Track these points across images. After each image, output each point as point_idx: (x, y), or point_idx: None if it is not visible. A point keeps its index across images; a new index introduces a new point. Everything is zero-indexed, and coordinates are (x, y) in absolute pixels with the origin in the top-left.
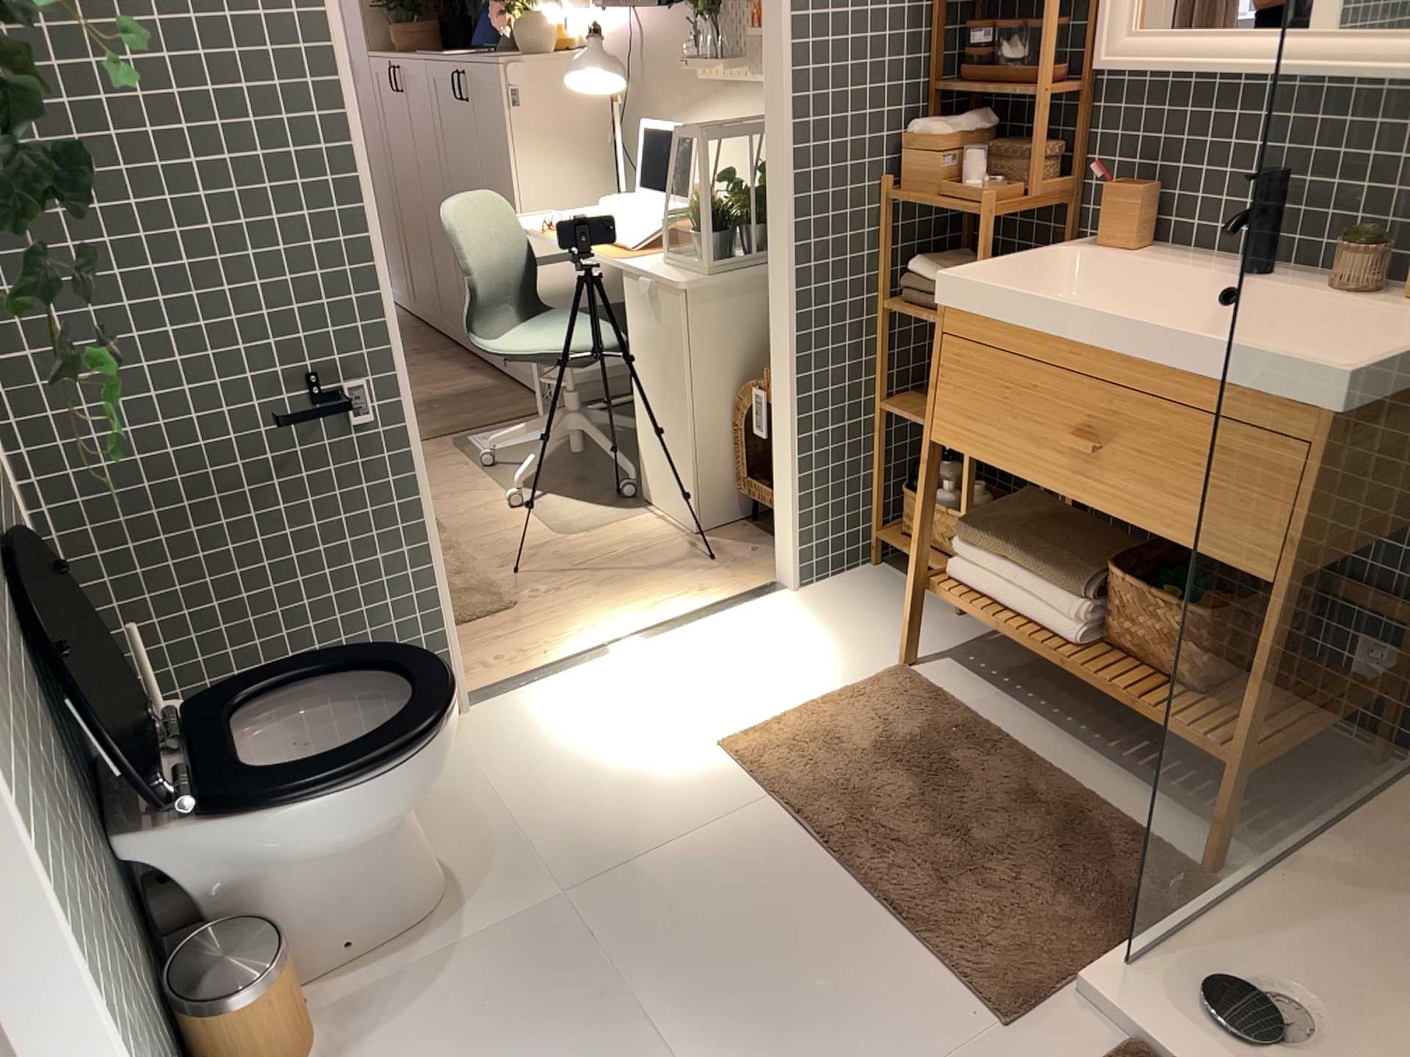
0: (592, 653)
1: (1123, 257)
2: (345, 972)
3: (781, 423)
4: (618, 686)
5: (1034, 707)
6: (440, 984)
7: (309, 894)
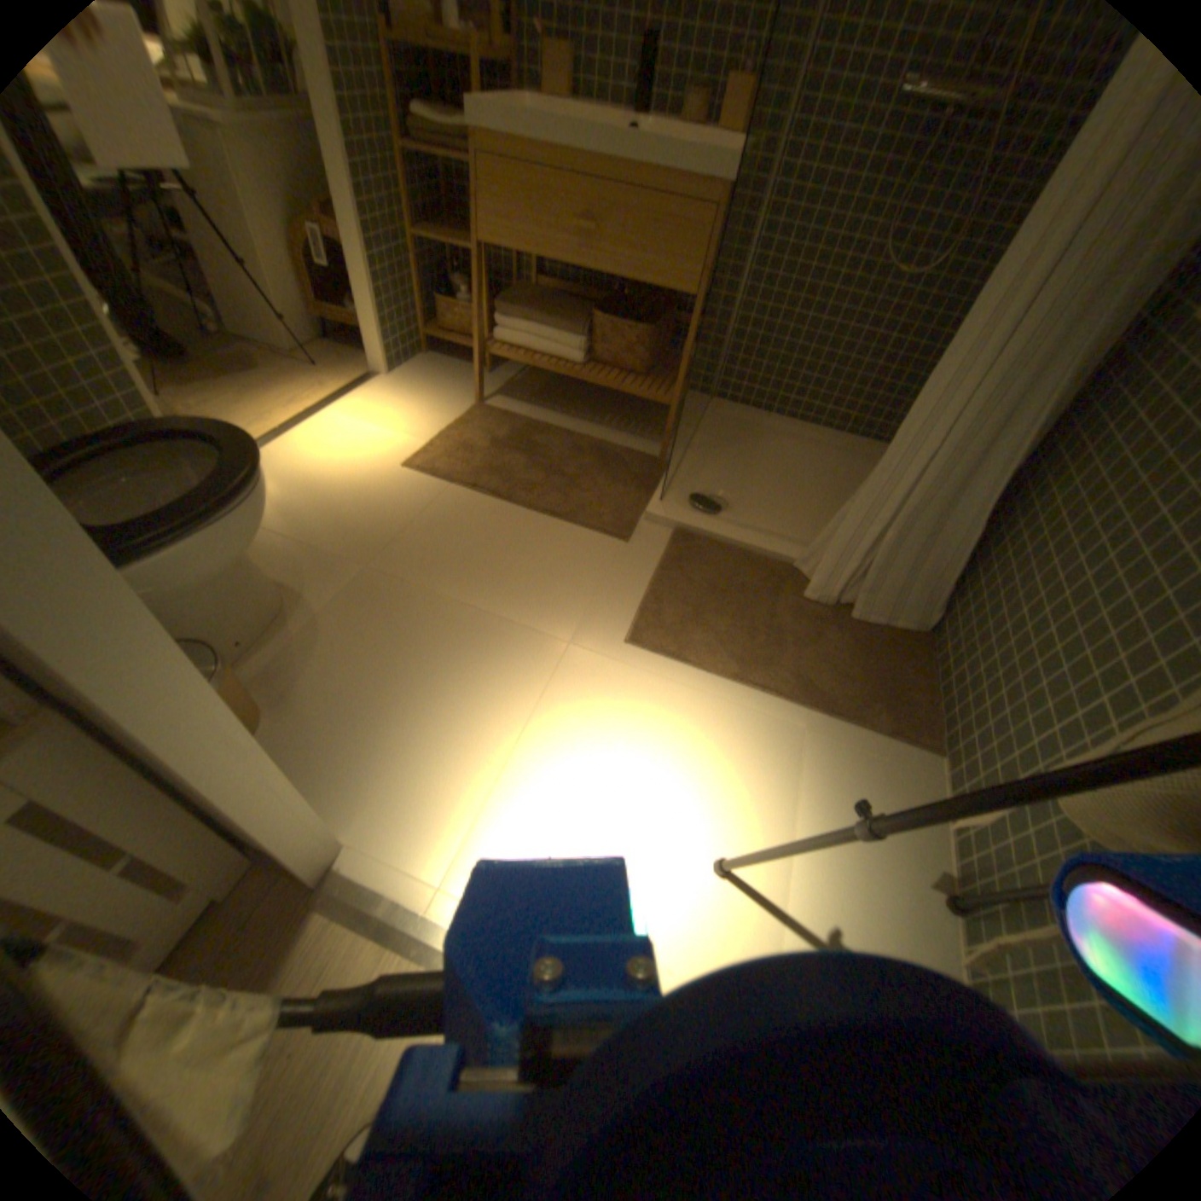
0: (270, 432)
1: (559, 100)
2: (234, 656)
3: (349, 242)
4: (305, 447)
5: (553, 408)
6: (311, 635)
7: (184, 613)
